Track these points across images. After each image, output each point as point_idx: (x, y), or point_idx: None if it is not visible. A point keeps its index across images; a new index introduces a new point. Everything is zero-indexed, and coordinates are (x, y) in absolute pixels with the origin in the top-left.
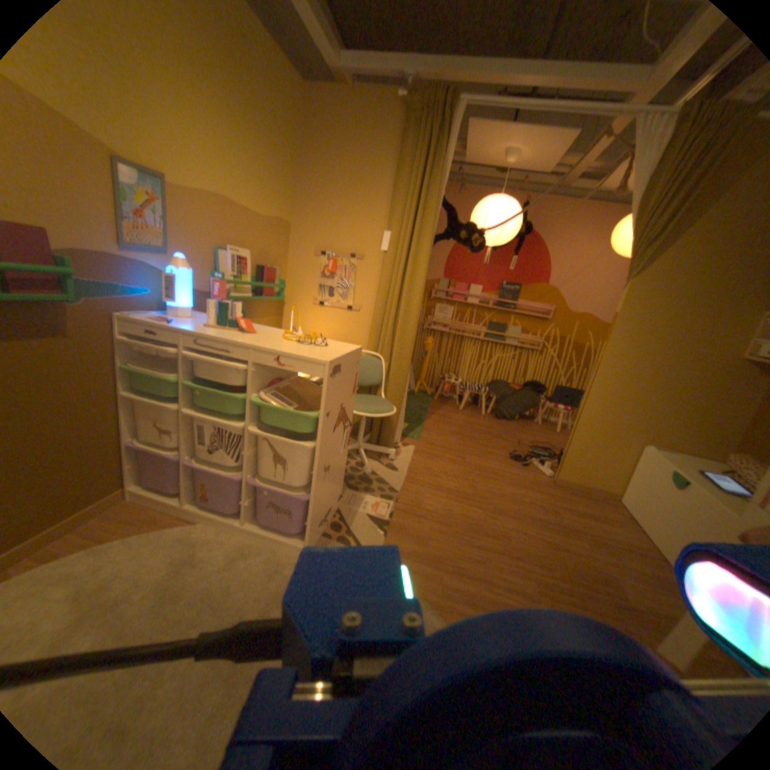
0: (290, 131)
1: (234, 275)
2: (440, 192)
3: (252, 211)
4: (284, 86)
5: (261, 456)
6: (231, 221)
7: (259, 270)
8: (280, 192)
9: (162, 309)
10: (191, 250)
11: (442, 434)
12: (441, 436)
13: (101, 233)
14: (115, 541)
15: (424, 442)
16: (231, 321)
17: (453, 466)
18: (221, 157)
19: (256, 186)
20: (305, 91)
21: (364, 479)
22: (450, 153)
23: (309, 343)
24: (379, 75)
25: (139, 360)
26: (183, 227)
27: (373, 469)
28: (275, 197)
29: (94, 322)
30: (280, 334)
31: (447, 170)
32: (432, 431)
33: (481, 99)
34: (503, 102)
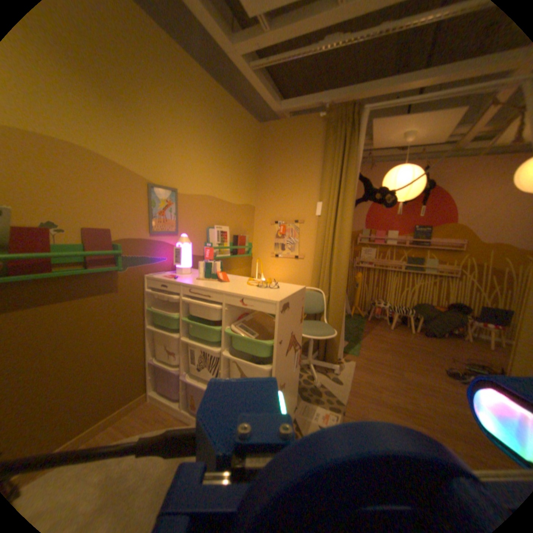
0: (252, 152)
1: (219, 243)
2: (357, 169)
3: (229, 202)
4: (248, 128)
5: (234, 373)
6: (217, 210)
7: (235, 238)
8: (247, 188)
9: (174, 269)
10: (192, 230)
11: (379, 351)
12: (379, 353)
13: (140, 227)
14: (136, 435)
15: (364, 359)
16: (213, 274)
17: (393, 382)
18: (211, 173)
19: (232, 187)
20: (261, 128)
21: (316, 391)
22: (361, 143)
23: (266, 286)
24: (307, 108)
25: (159, 303)
26: (188, 217)
27: (322, 382)
28: (244, 192)
29: (133, 281)
30: (246, 280)
31: (360, 154)
32: (370, 348)
33: (380, 104)
34: (398, 102)
